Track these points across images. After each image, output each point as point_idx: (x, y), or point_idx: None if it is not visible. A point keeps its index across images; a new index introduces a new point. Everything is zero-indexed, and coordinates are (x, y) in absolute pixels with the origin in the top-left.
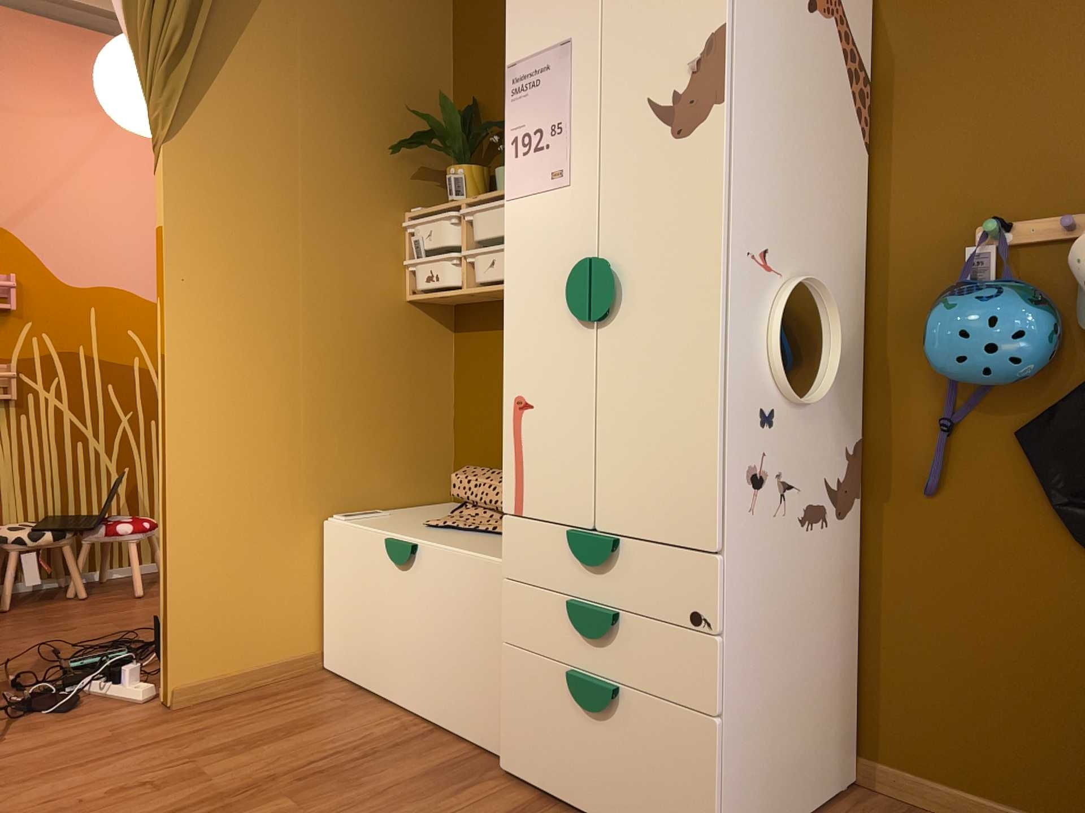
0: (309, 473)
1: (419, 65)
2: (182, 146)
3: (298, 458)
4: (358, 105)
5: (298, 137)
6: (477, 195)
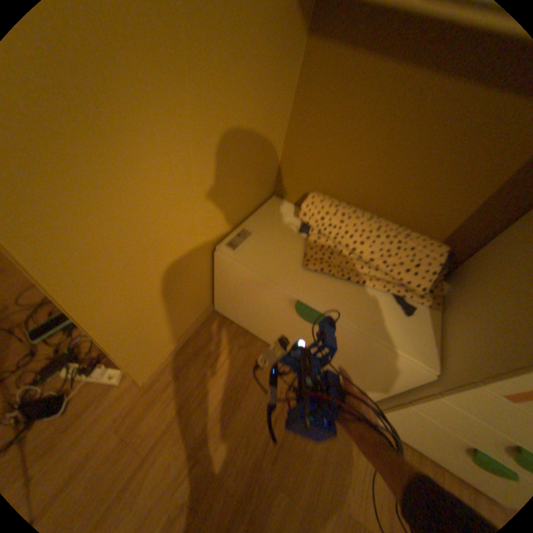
0: (206, 222)
1: None
2: None
3: (197, 216)
4: None
5: None
6: None
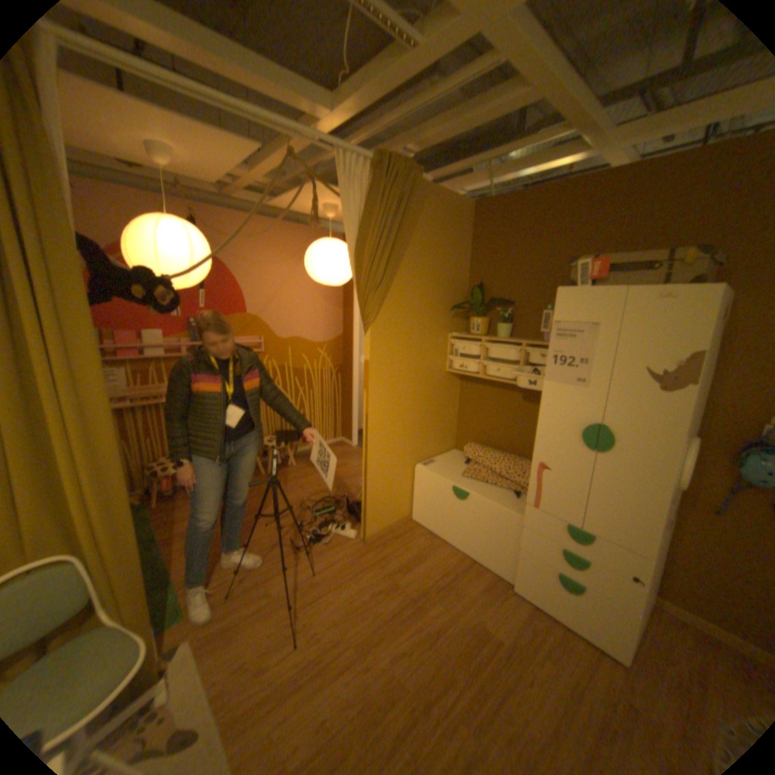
0: (412, 449)
1: (458, 265)
2: (376, 325)
3: (409, 444)
4: (436, 290)
5: (415, 310)
6: (492, 338)
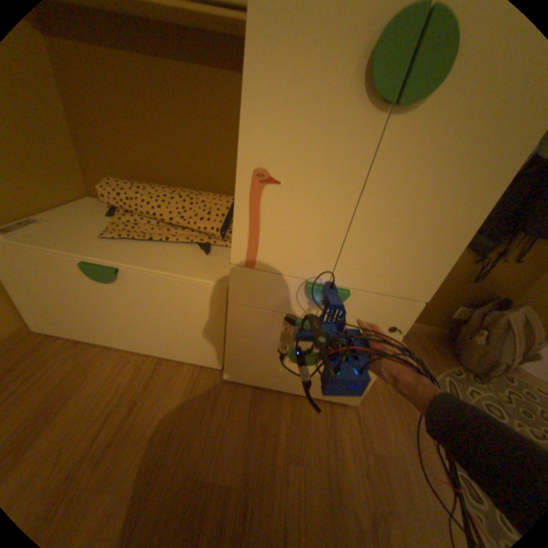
0: None
1: None
2: None
3: None
4: None
5: None
6: None
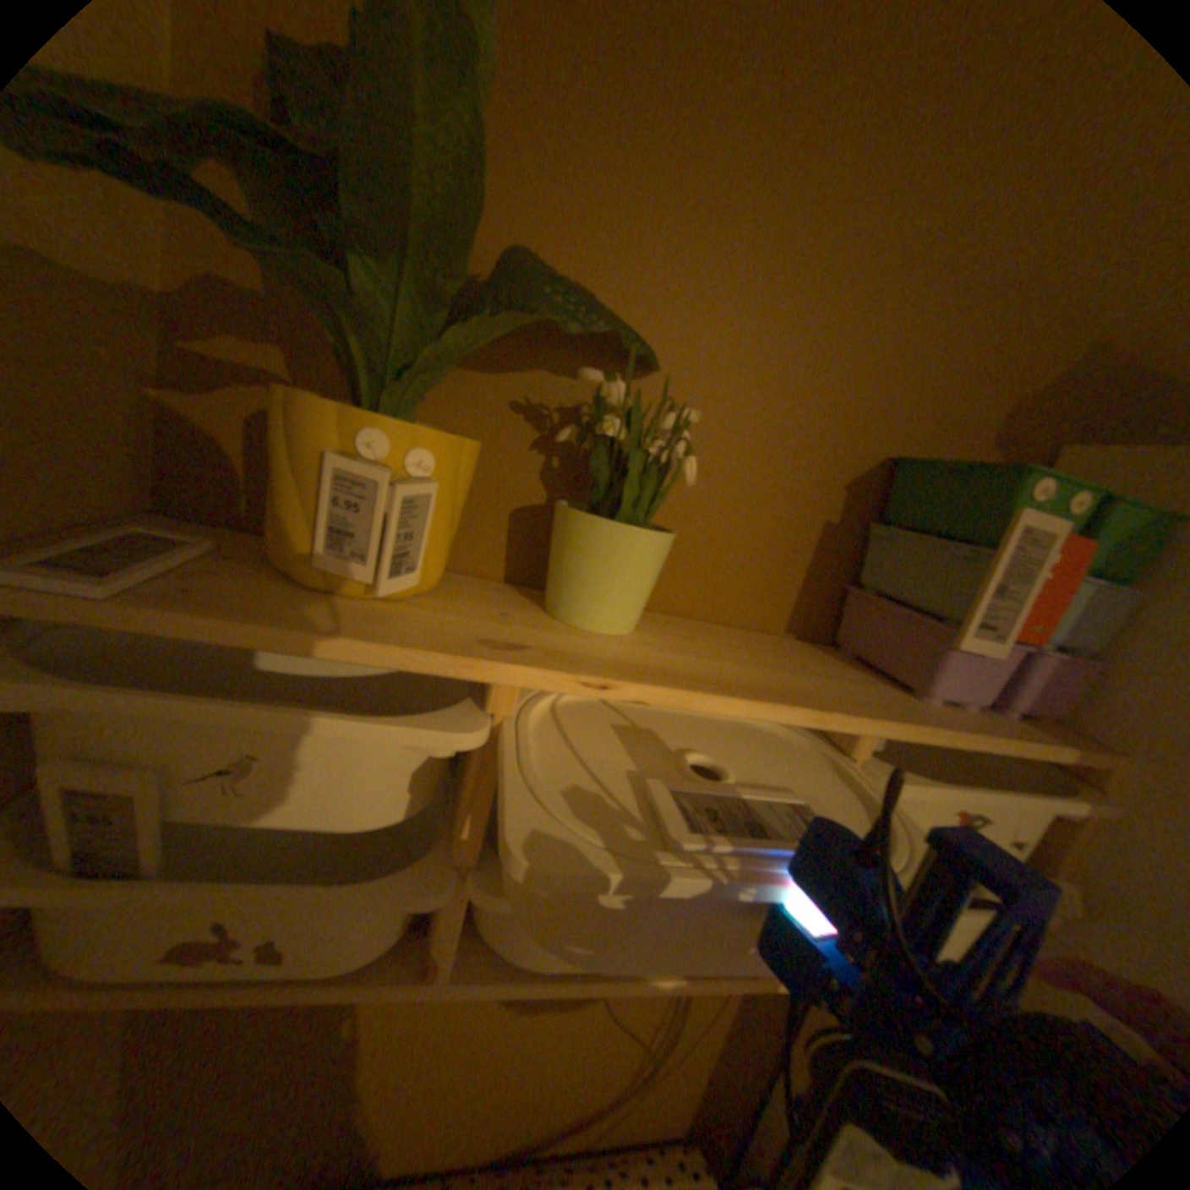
0: None
1: None
2: None
3: None
4: None
5: None
6: (620, 671)
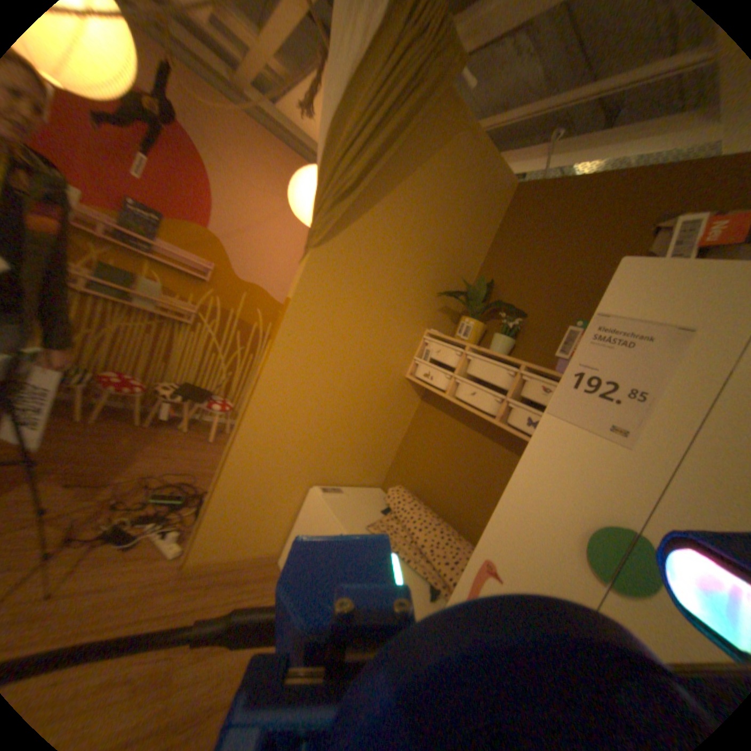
0: (315, 461)
1: (471, 248)
2: (322, 254)
3: (313, 452)
4: (430, 261)
5: (390, 269)
6: (481, 348)
